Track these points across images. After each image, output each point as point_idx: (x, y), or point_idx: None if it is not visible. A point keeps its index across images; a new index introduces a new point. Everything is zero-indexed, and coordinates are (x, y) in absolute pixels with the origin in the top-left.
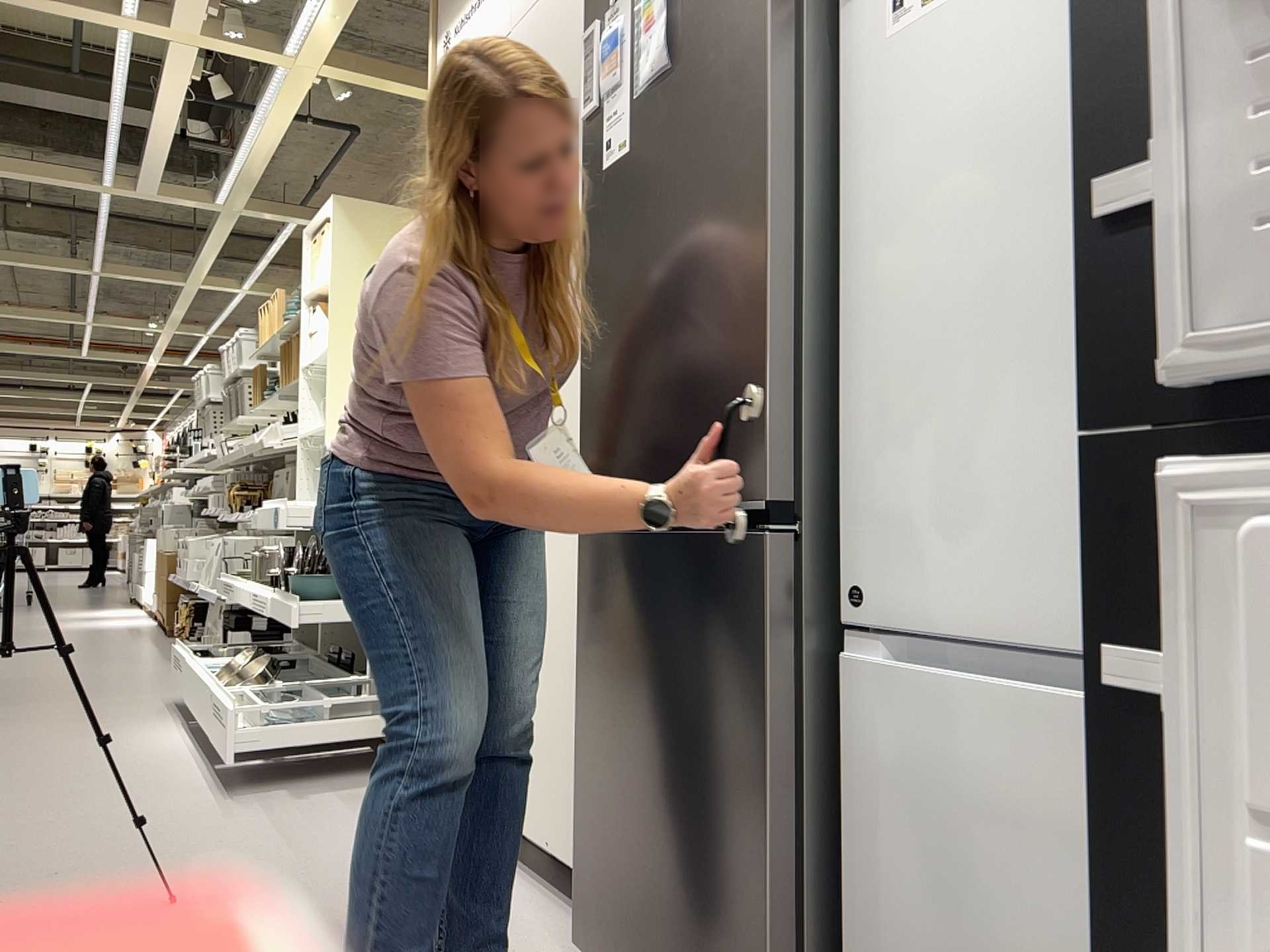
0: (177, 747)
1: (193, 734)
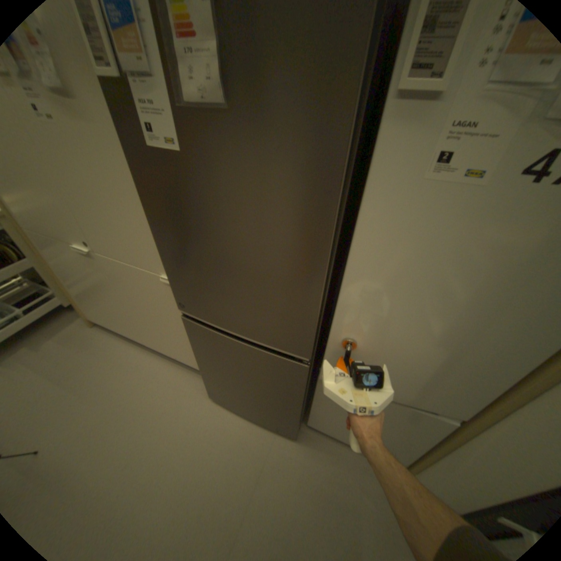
0: None
1: None
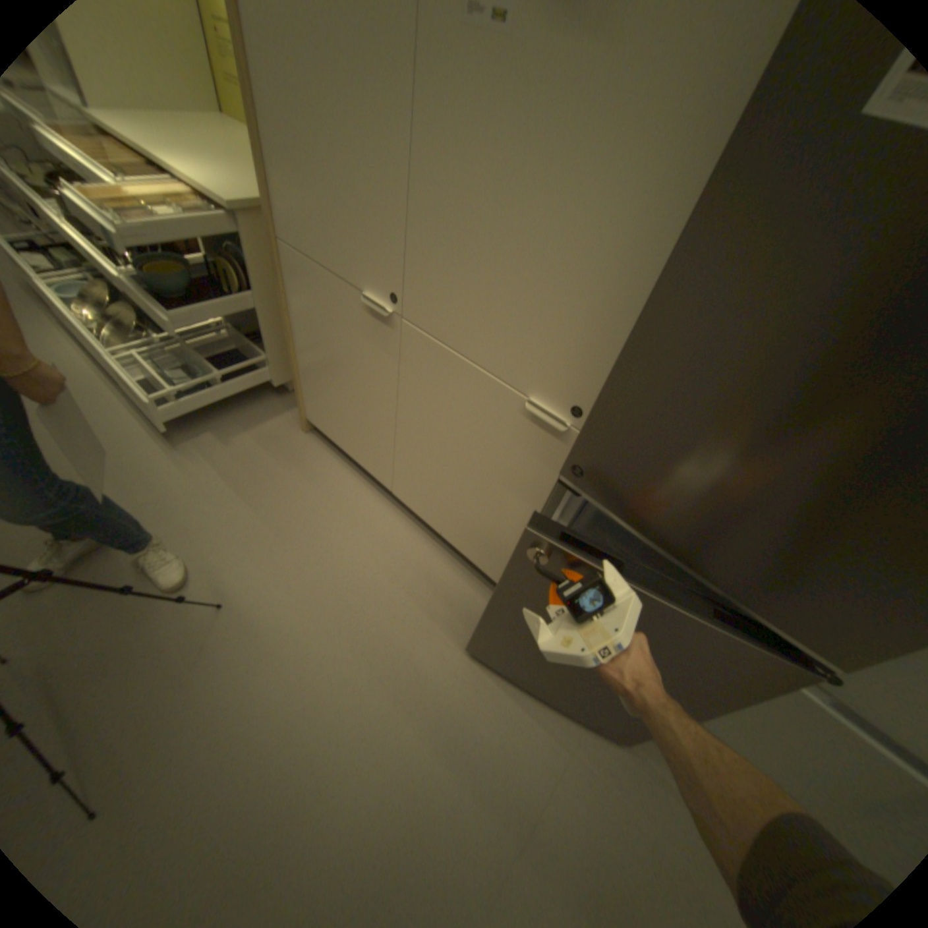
0: (81, 369)
1: (83, 346)
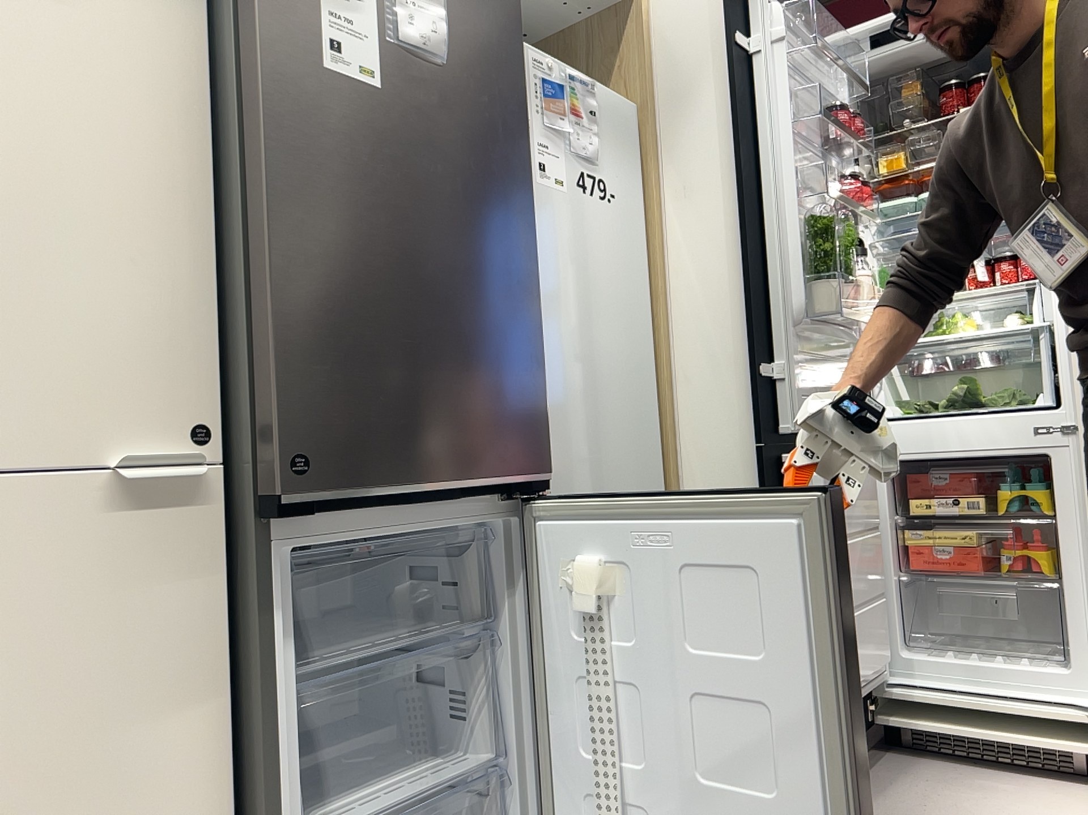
0: None
1: None
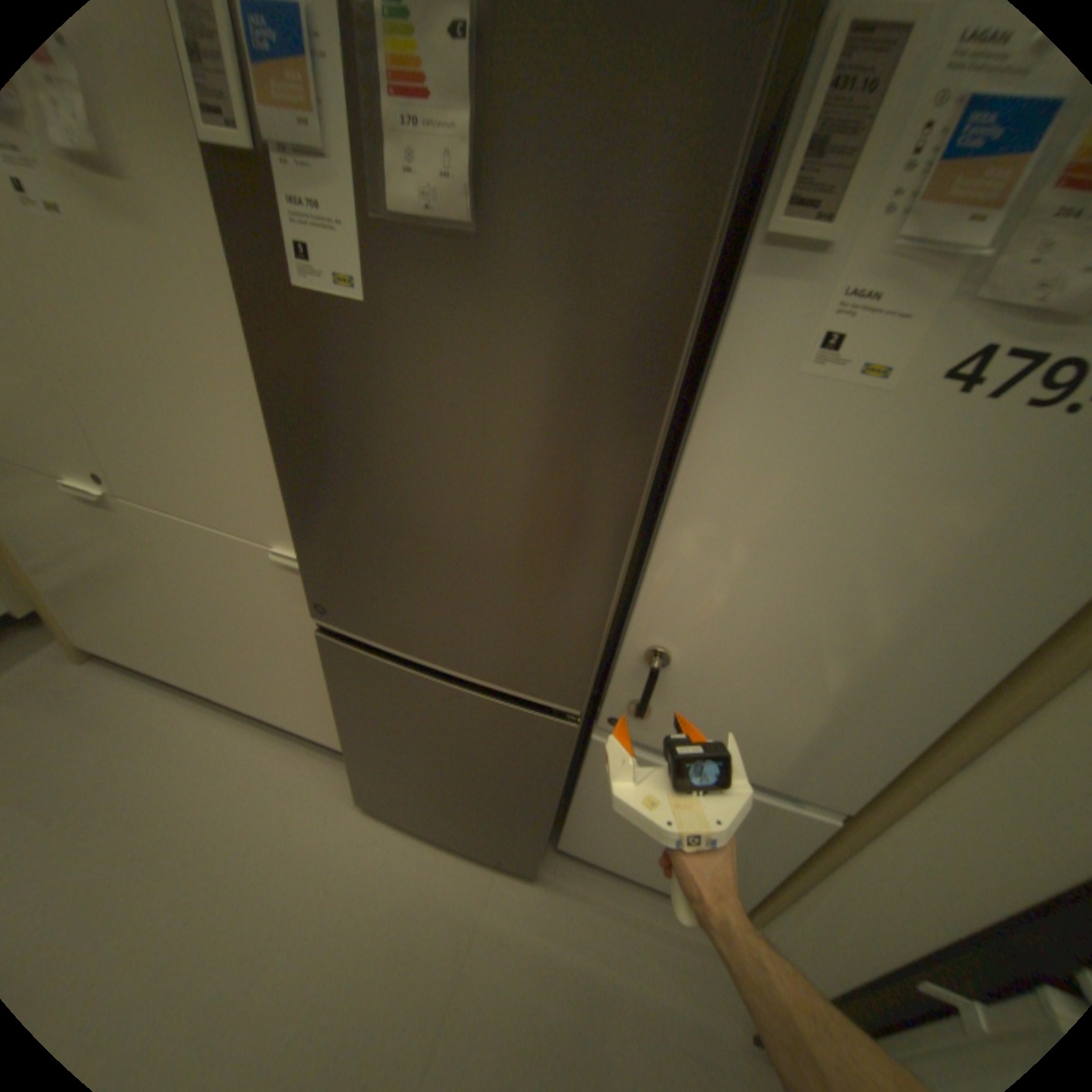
0: None
1: None
